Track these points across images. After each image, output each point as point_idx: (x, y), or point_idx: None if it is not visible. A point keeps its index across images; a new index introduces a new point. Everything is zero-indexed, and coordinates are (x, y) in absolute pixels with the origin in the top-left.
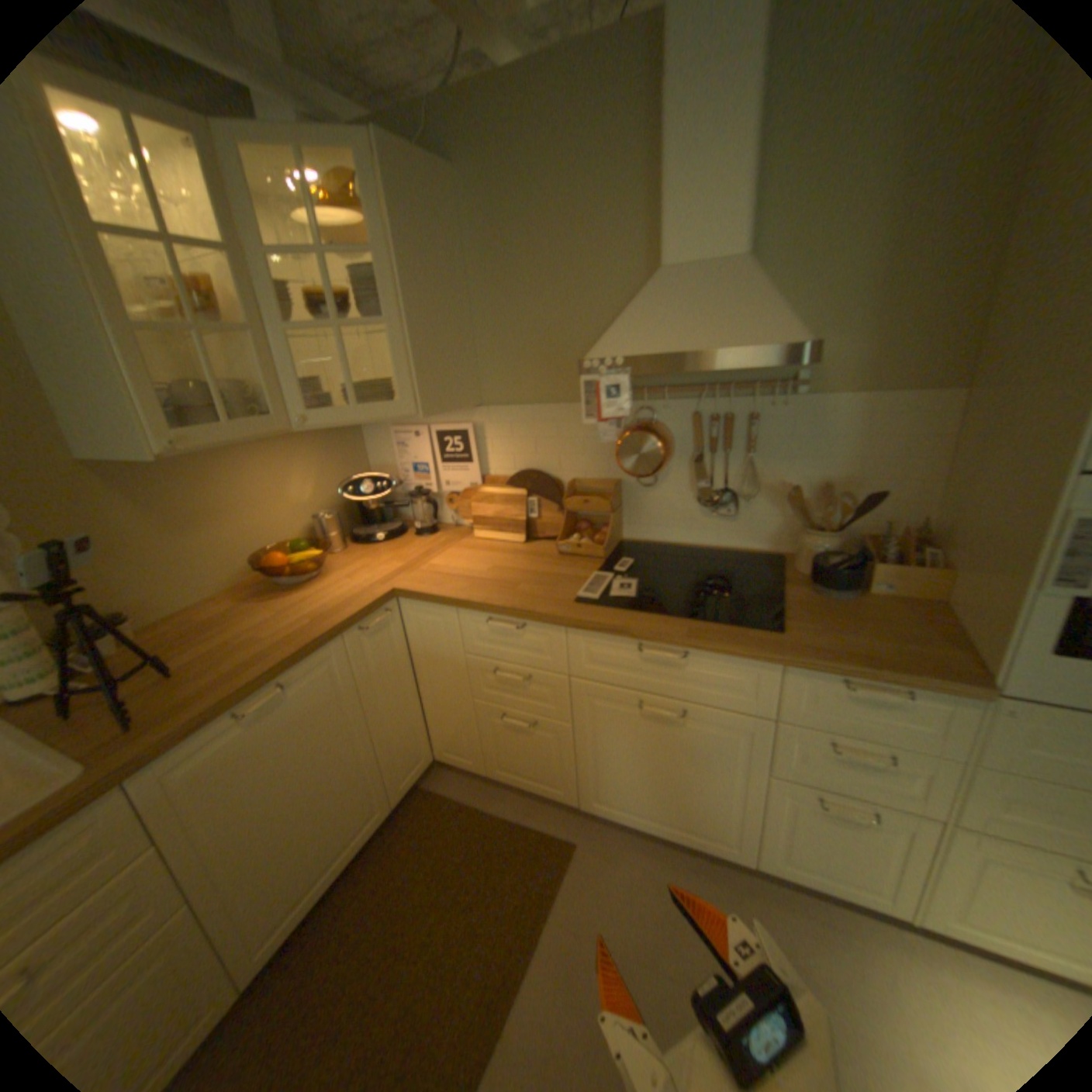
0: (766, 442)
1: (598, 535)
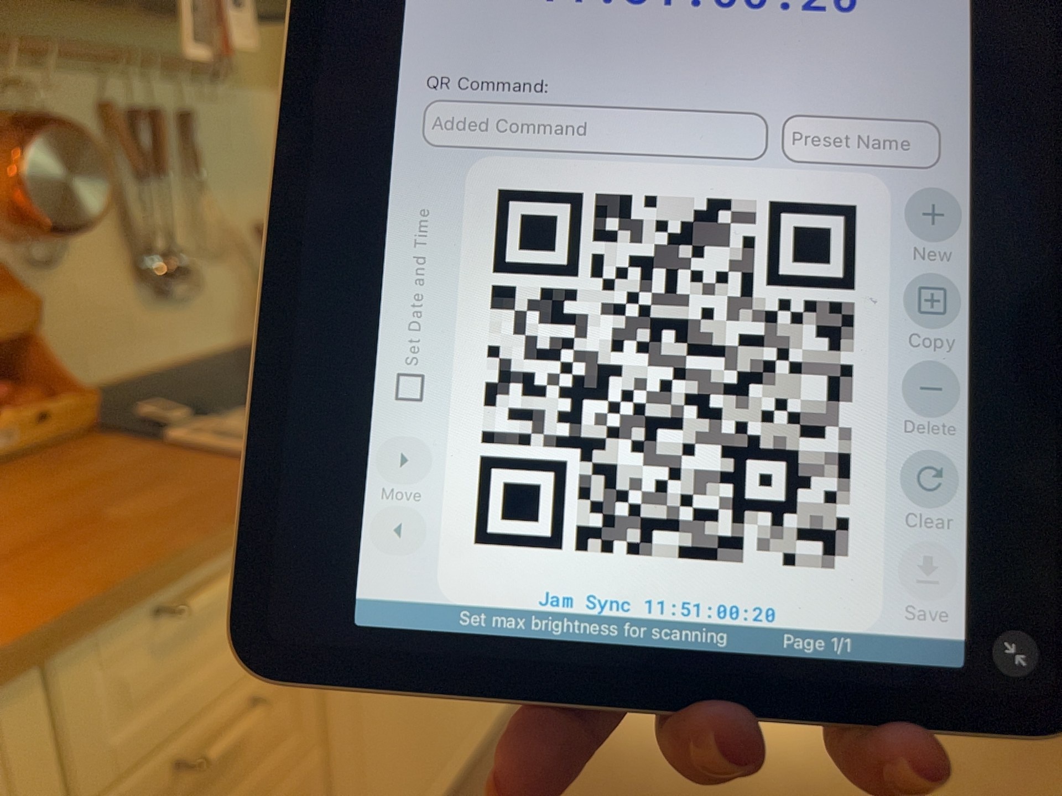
0: (202, 161)
1: (16, 393)
